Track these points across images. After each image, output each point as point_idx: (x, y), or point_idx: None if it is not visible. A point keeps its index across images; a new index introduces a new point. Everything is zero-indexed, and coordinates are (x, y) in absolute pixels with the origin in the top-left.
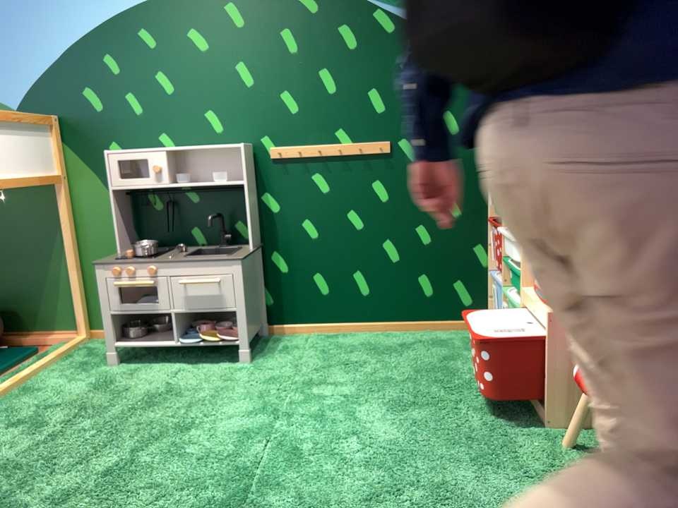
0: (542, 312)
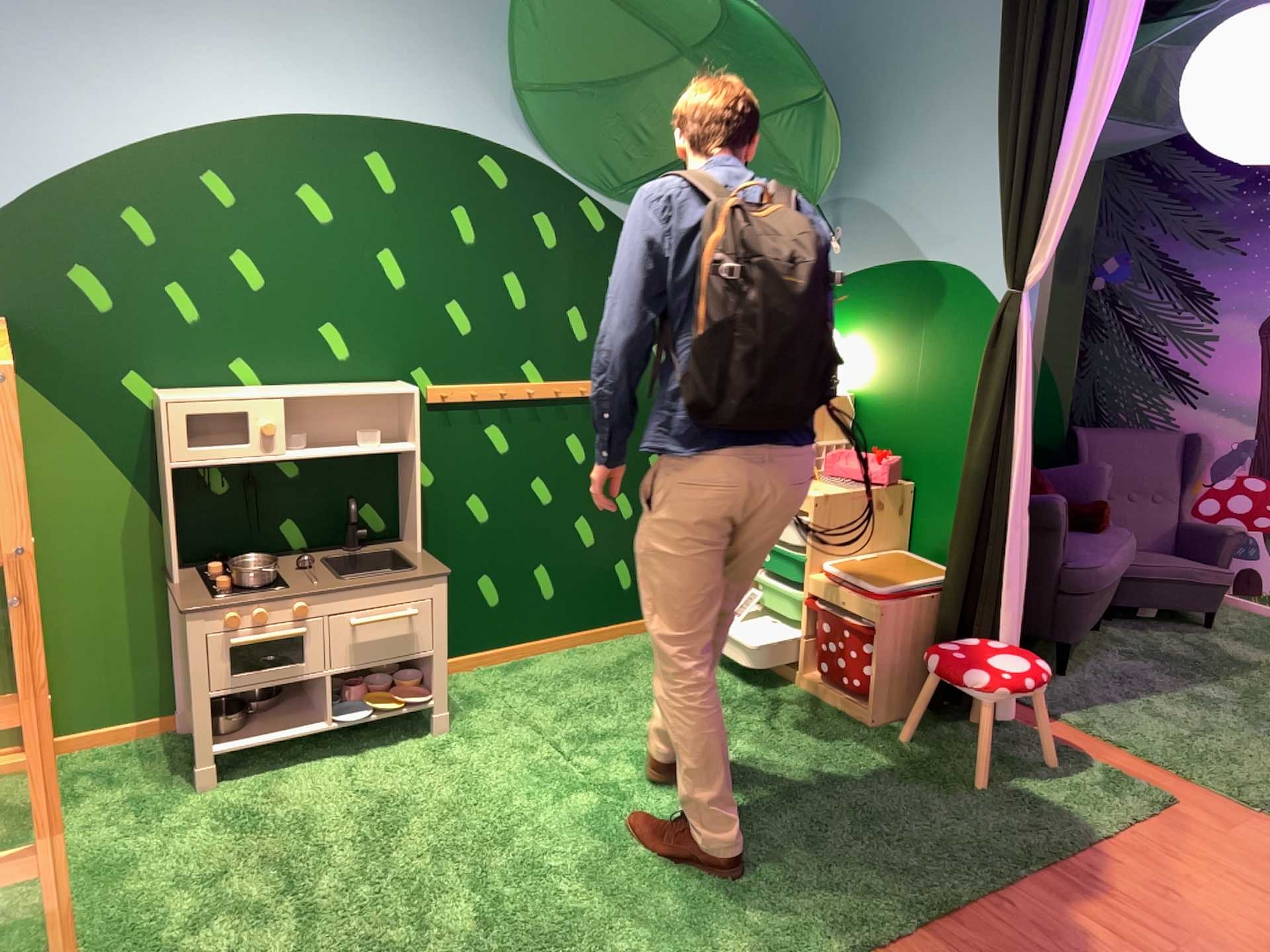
0: (868, 602)
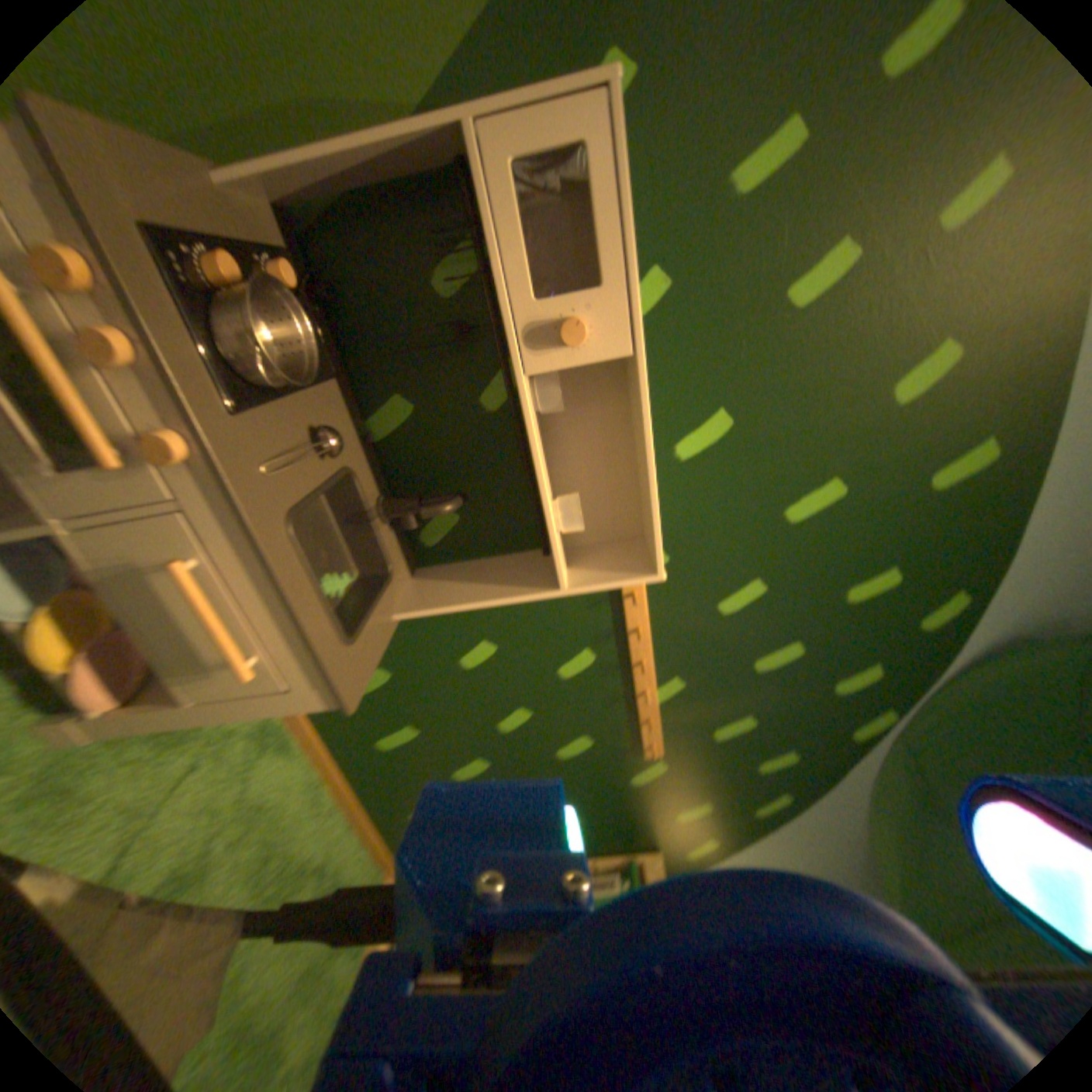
0: None
